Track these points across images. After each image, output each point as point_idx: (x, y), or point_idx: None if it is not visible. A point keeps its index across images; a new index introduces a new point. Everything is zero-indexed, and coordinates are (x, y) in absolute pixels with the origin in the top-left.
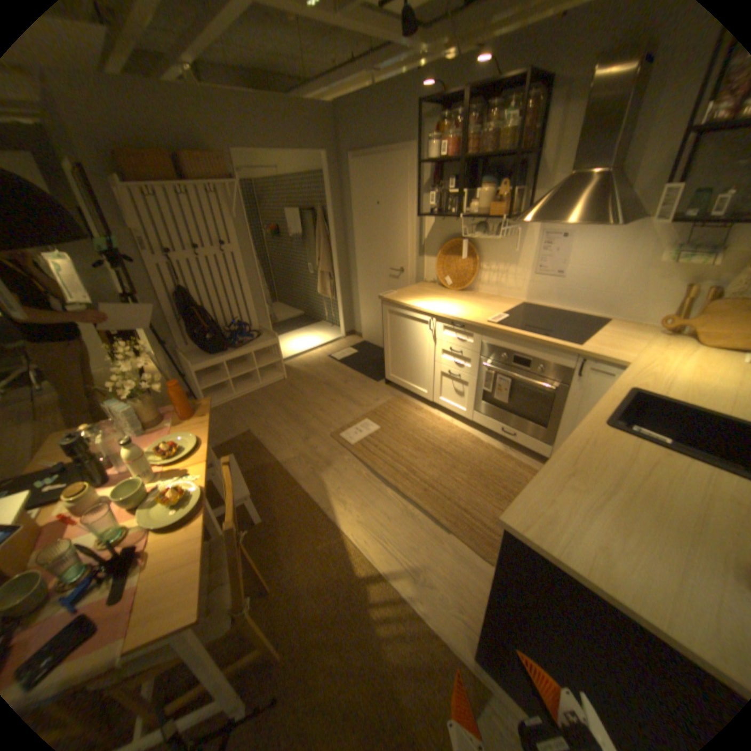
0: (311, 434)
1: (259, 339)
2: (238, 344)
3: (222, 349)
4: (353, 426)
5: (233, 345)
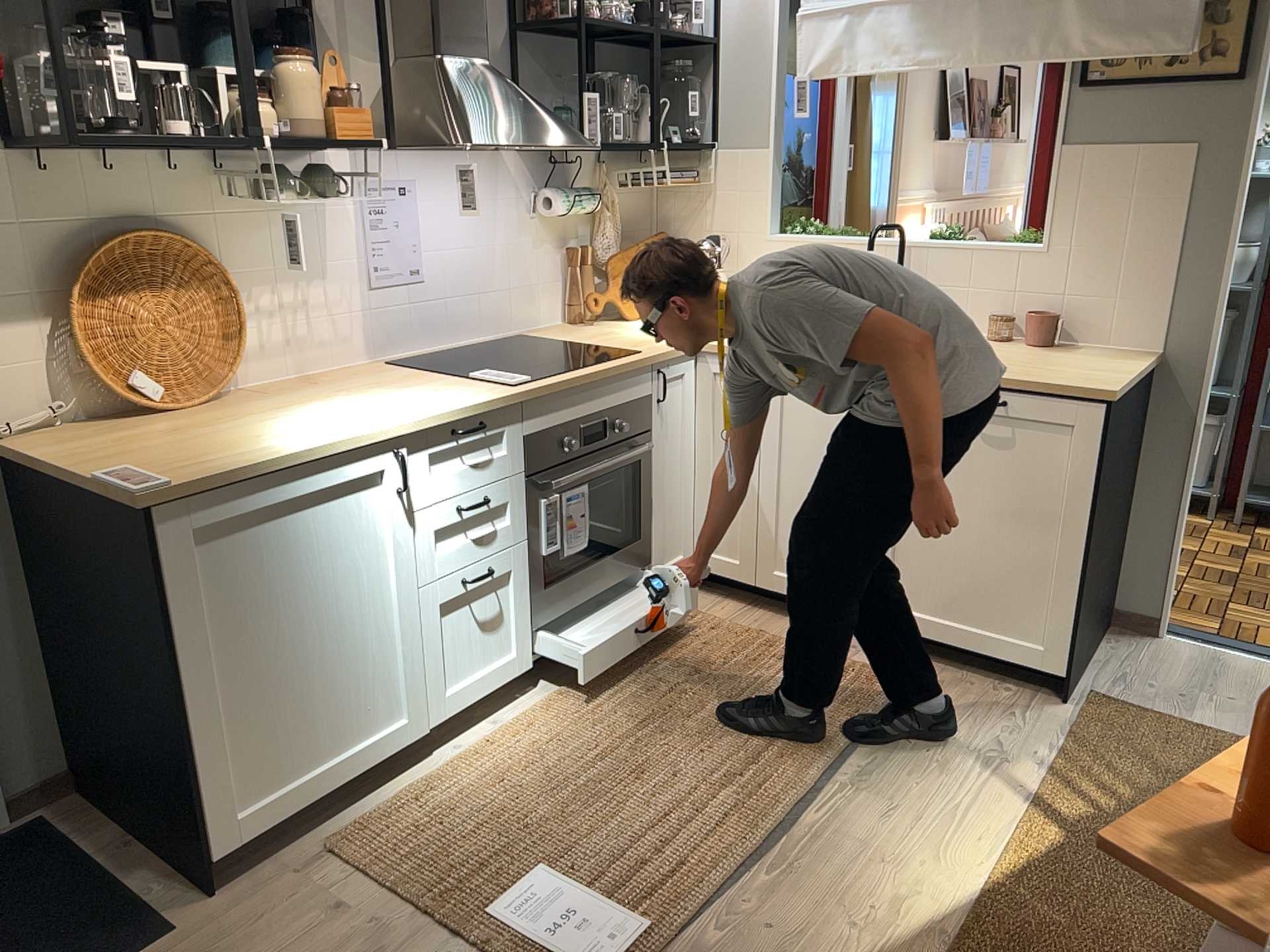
0: None
1: None
2: None
3: None
4: (532, 949)
5: None
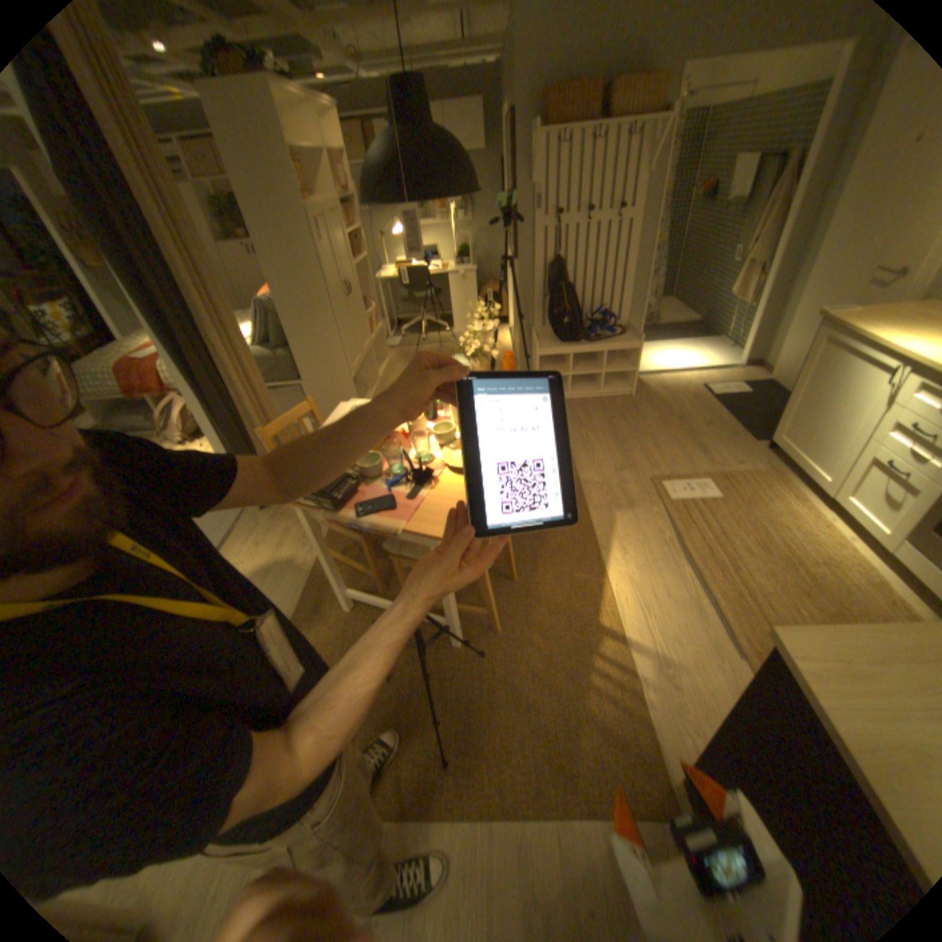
0: (628, 467)
1: (619, 337)
2: (593, 338)
3: (573, 339)
4: (685, 479)
5: (587, 338)
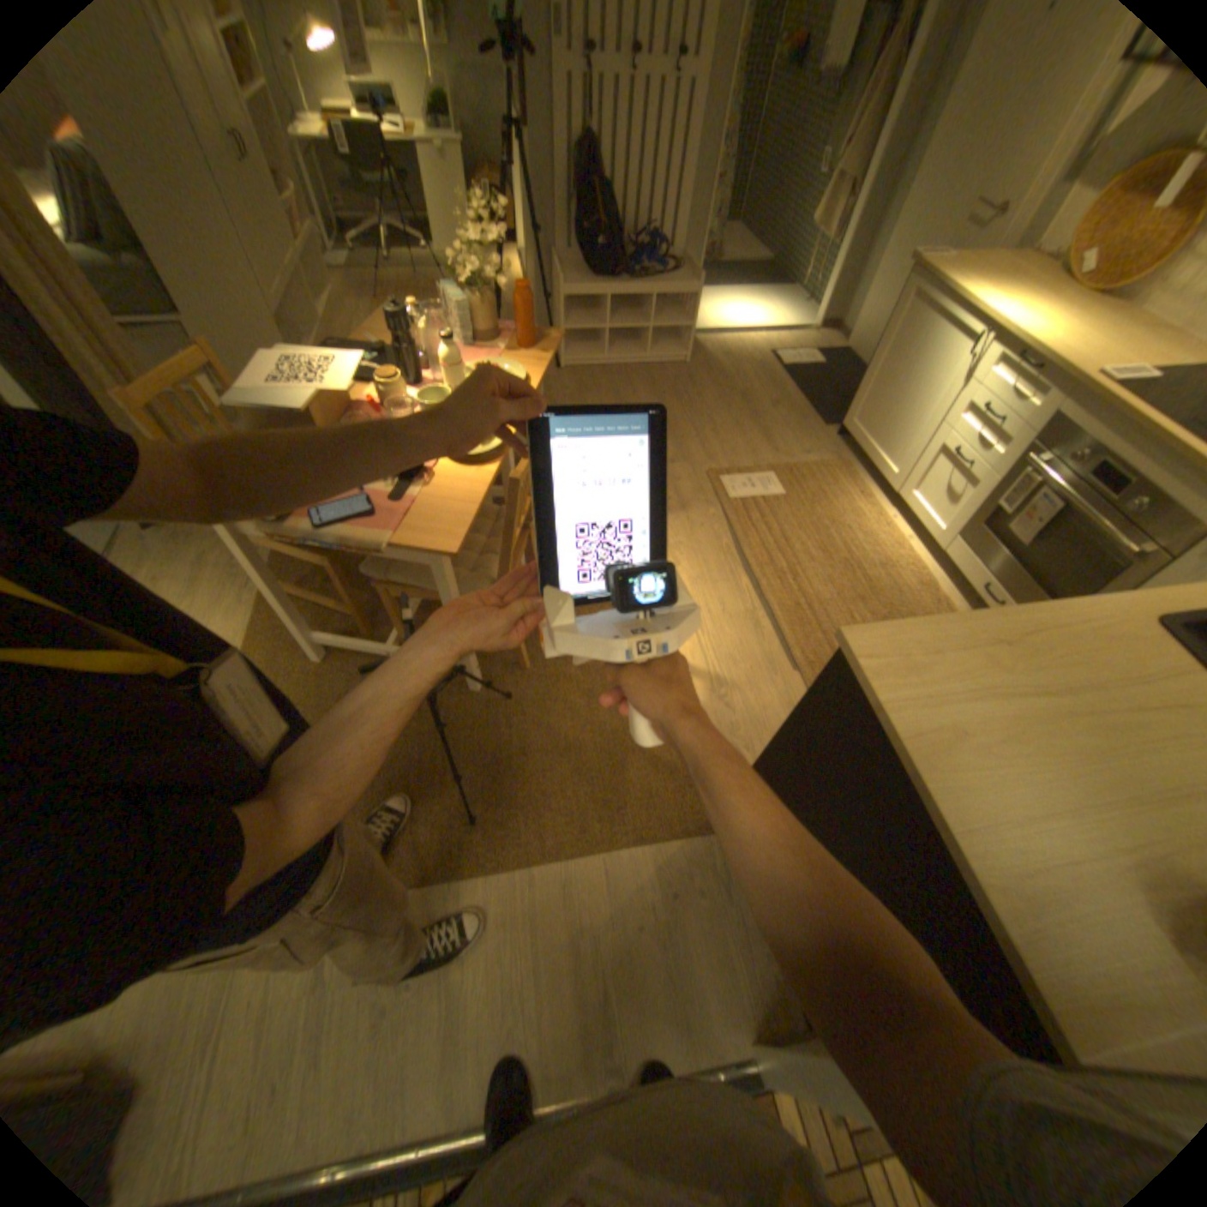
0: (680, 459)
1: (672, 275)
2: (638, 274)
3: (612, 274)
4: (746, 474)
5: (630, 273)
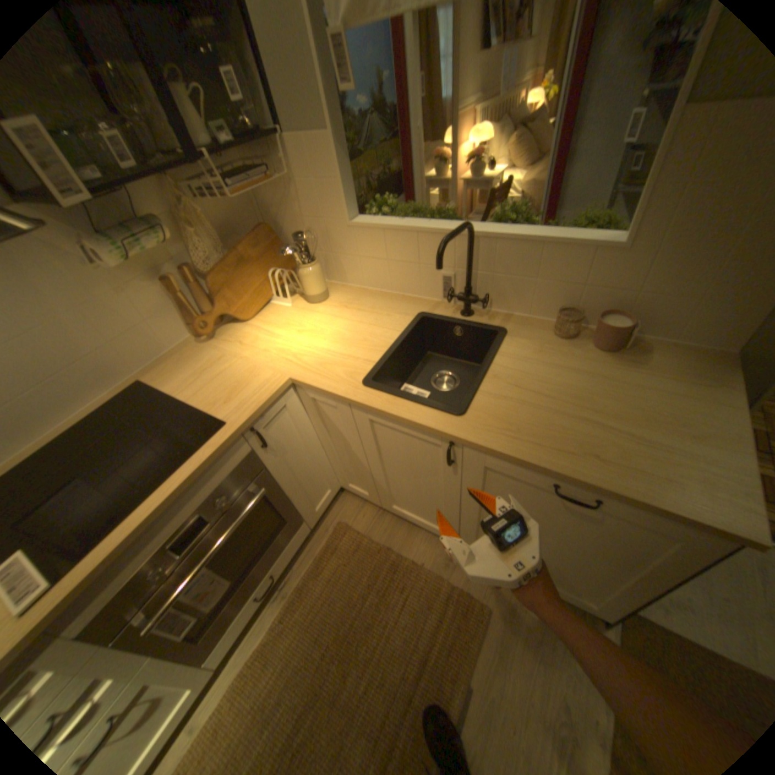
0: None
1: None
2: None
3: None
4: None
5: None
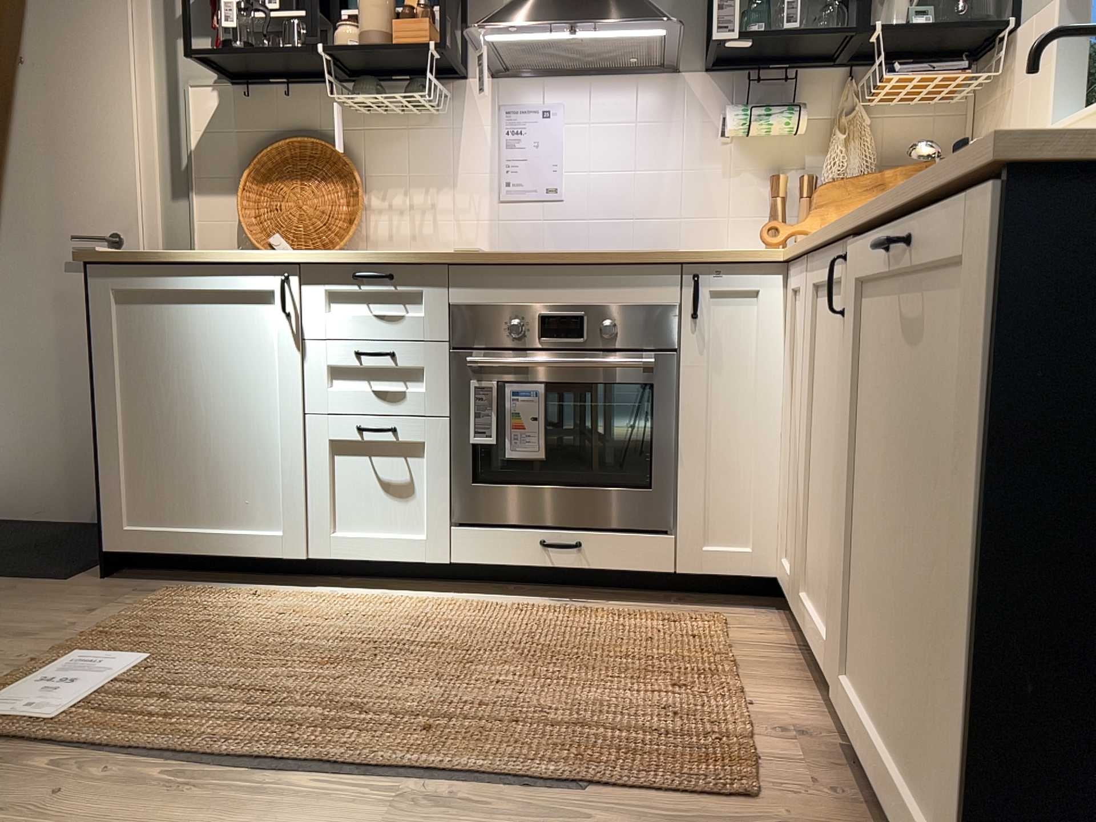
0: None
1: None
2: None
3: None
4: (24, 683)
5: None
